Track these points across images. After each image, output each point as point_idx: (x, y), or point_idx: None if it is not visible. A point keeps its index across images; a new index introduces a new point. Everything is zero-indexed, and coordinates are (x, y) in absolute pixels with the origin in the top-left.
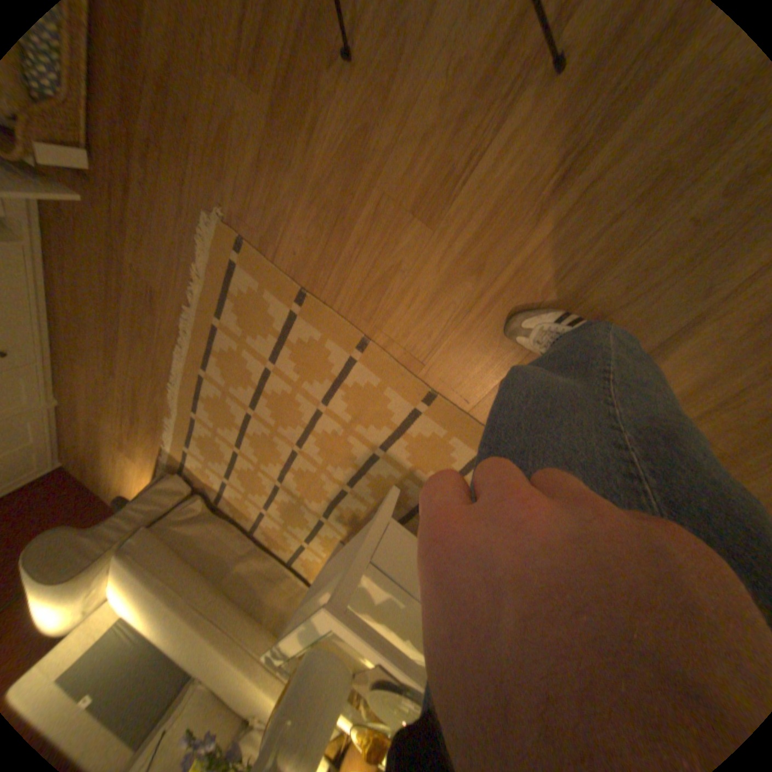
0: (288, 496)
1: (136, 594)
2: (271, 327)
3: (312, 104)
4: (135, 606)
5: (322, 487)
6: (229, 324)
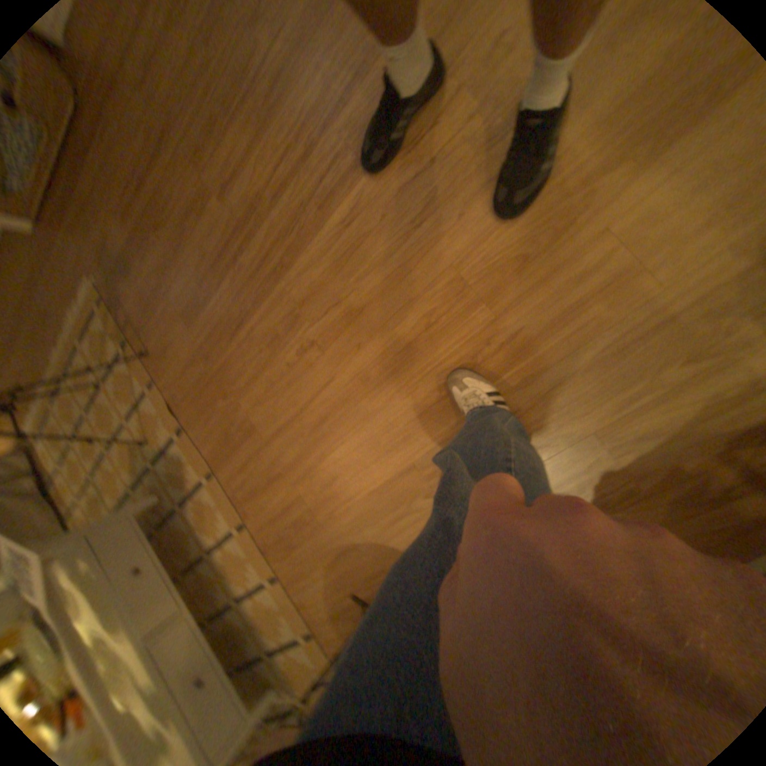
0: (88, 488)
1: None
2: (100, 354)
3: (140, 241)
4: None
5: (110, 484)
6: (78, 345)
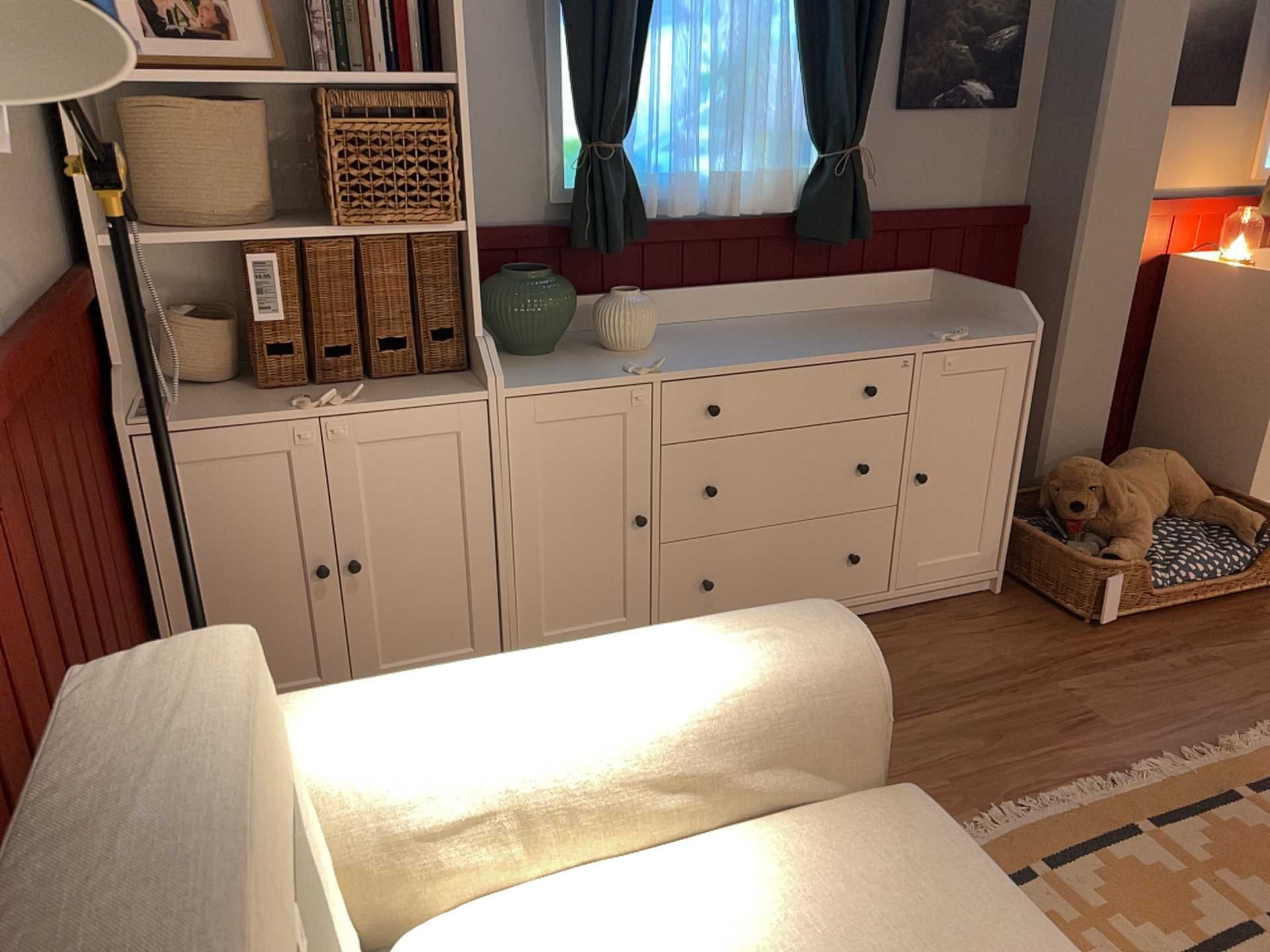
0: None
1: (947, 891)
2: None
3: None
4: (836, 933)
5: None
6: None
